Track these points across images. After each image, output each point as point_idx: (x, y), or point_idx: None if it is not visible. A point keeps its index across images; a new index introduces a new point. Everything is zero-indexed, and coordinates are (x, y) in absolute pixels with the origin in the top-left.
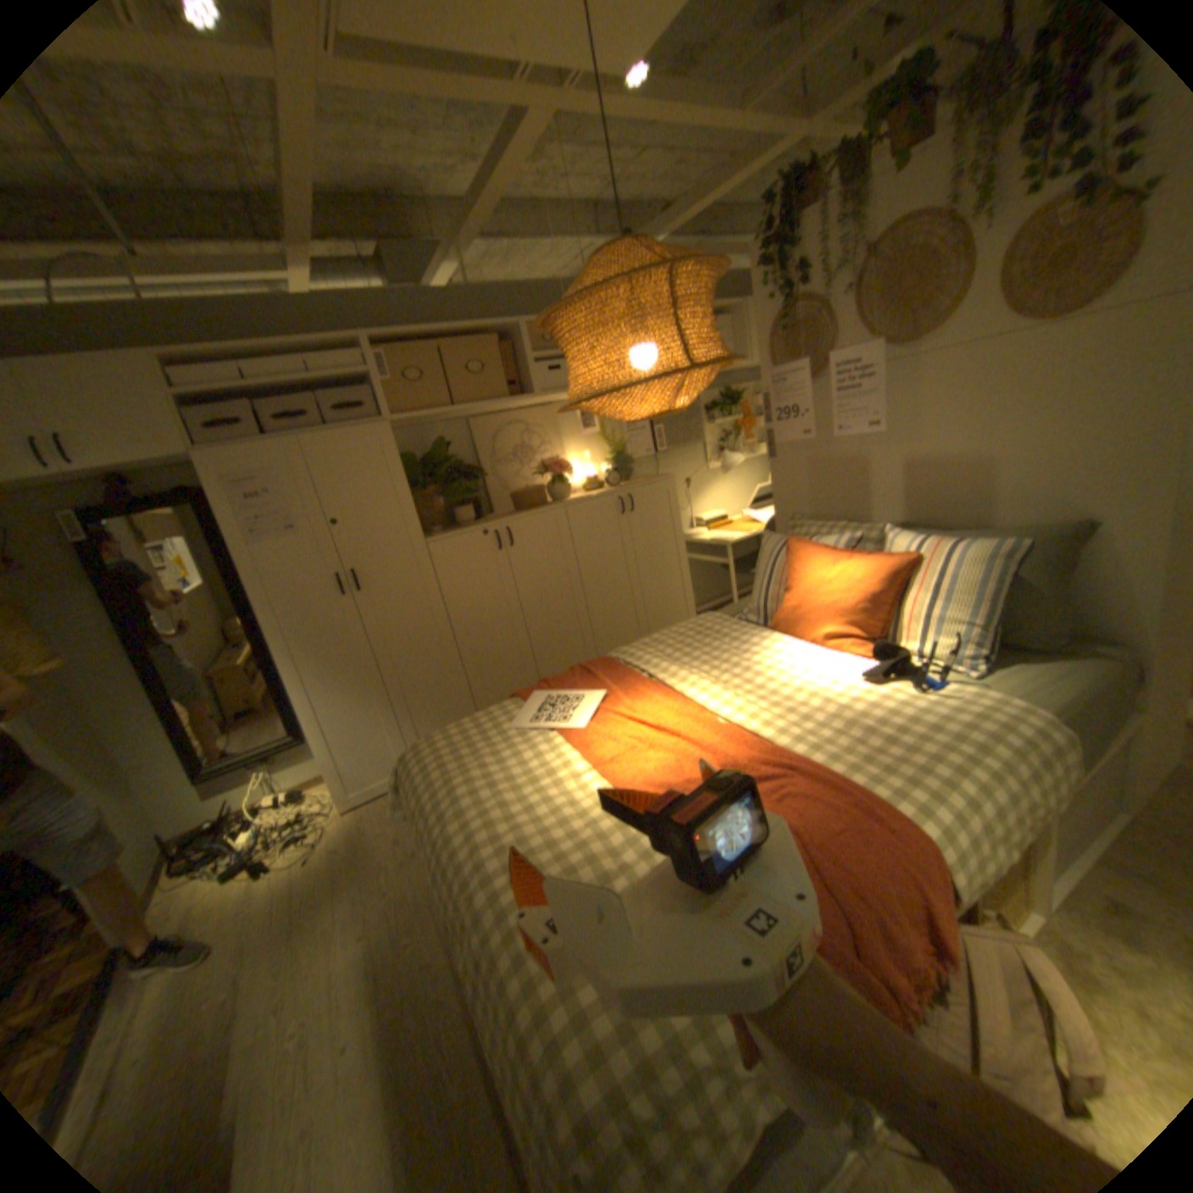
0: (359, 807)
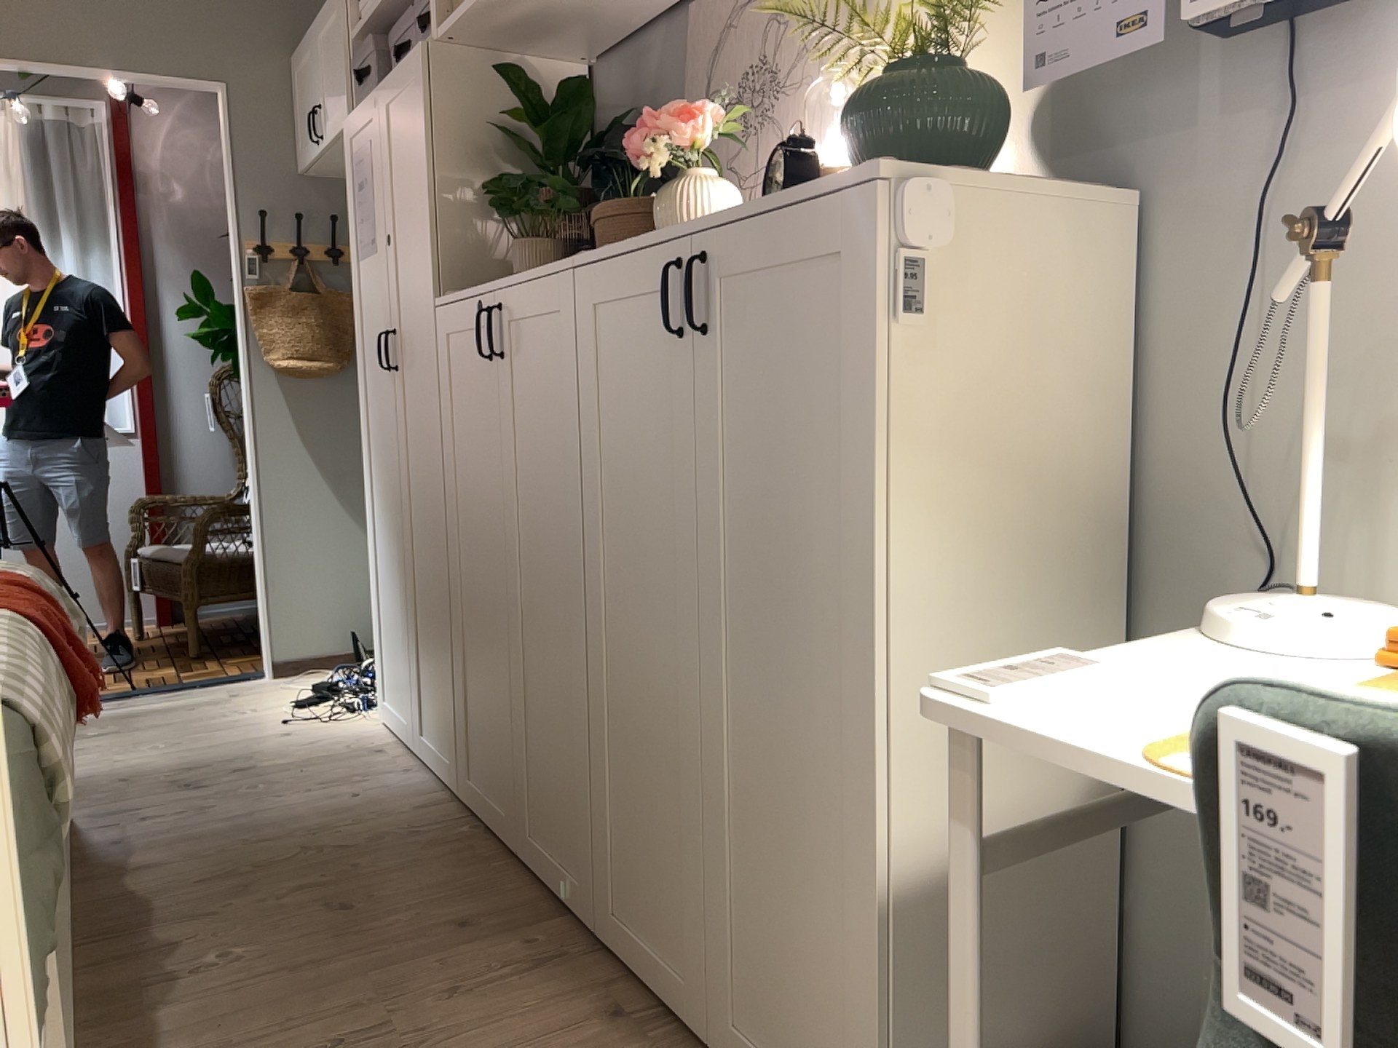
0: (385, 729)
